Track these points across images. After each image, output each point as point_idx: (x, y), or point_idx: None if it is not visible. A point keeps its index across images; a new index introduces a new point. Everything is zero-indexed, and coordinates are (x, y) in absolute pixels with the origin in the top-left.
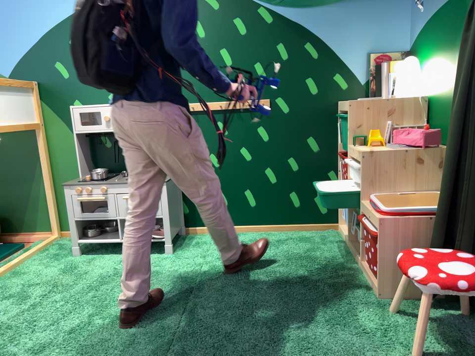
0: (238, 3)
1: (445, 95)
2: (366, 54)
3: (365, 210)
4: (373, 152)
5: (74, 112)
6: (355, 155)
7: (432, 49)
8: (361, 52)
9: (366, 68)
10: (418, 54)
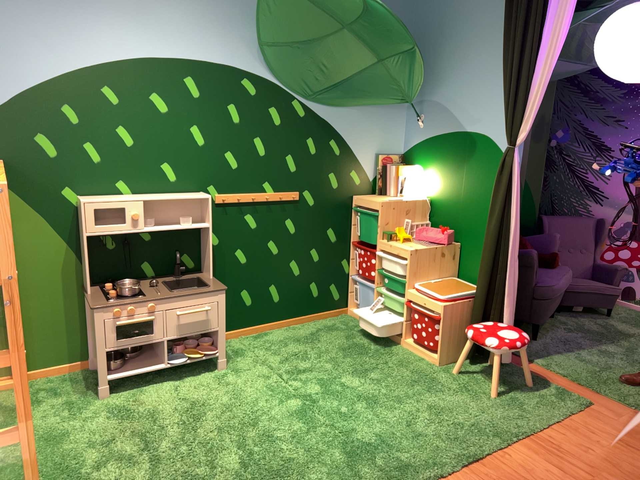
0: (275, 96)
1: (447, 203)
2: (374, 155)
3: (412, 297)
4: (415, 249)
5: (90, 208)
6: (393, 250)
7: (432, 164)
8: (370, 154)
9: (373, 168)
10: (414, 162)
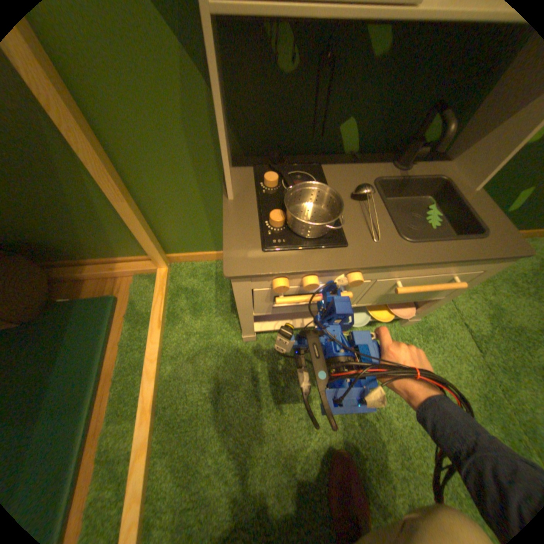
0: None
1: None
2: None
3: None
4: None
5: None
6: None
7: None
8: None
9: None
10: None
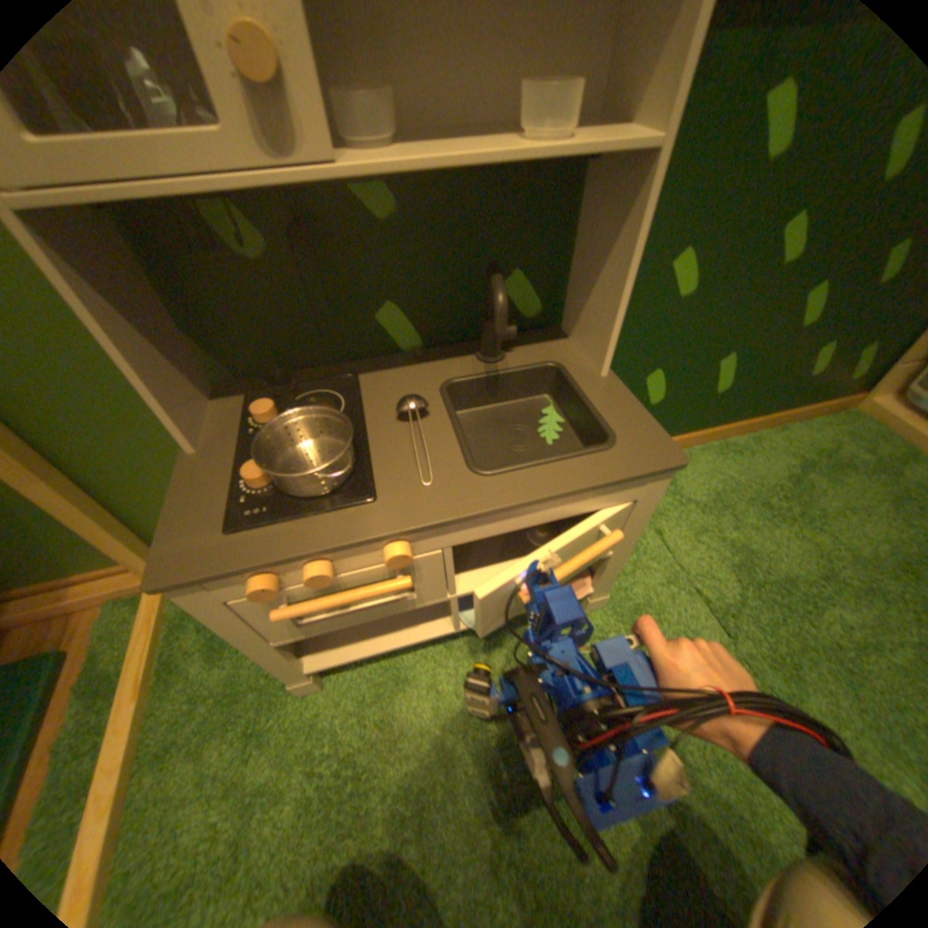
0: None
1: None
2: None
3: None
4: None
5: None
6: None
7: None
8: None
9: None
10: None
